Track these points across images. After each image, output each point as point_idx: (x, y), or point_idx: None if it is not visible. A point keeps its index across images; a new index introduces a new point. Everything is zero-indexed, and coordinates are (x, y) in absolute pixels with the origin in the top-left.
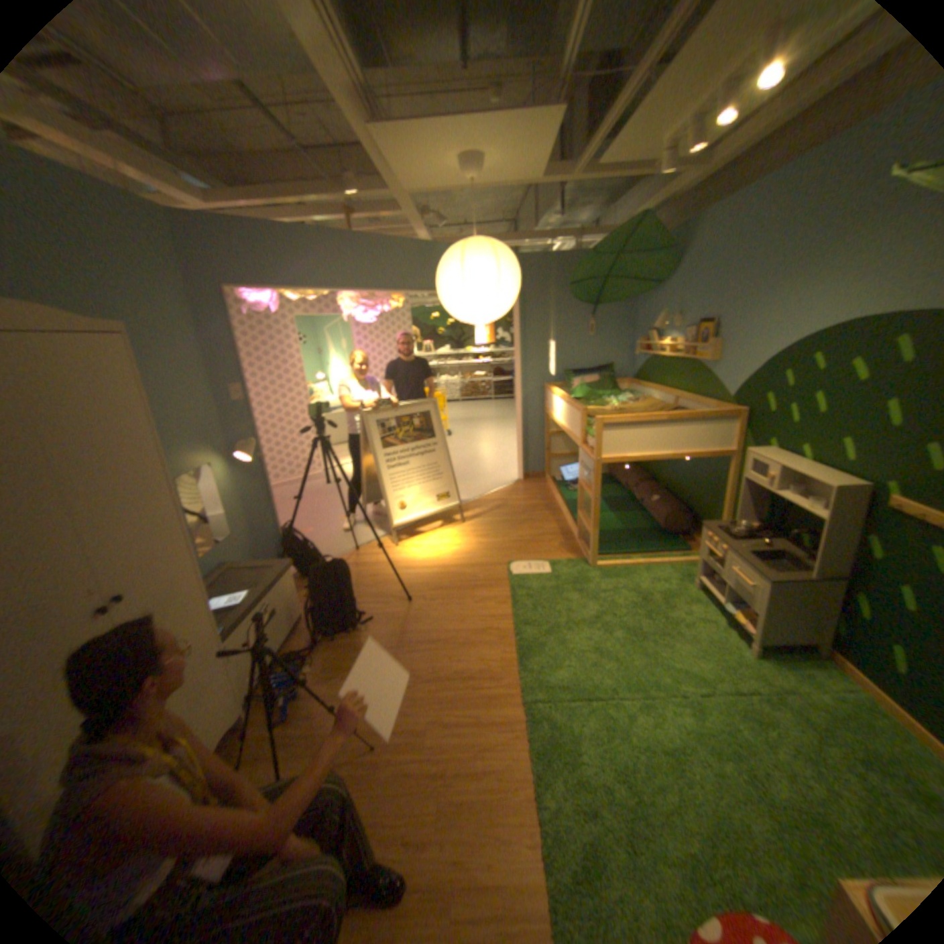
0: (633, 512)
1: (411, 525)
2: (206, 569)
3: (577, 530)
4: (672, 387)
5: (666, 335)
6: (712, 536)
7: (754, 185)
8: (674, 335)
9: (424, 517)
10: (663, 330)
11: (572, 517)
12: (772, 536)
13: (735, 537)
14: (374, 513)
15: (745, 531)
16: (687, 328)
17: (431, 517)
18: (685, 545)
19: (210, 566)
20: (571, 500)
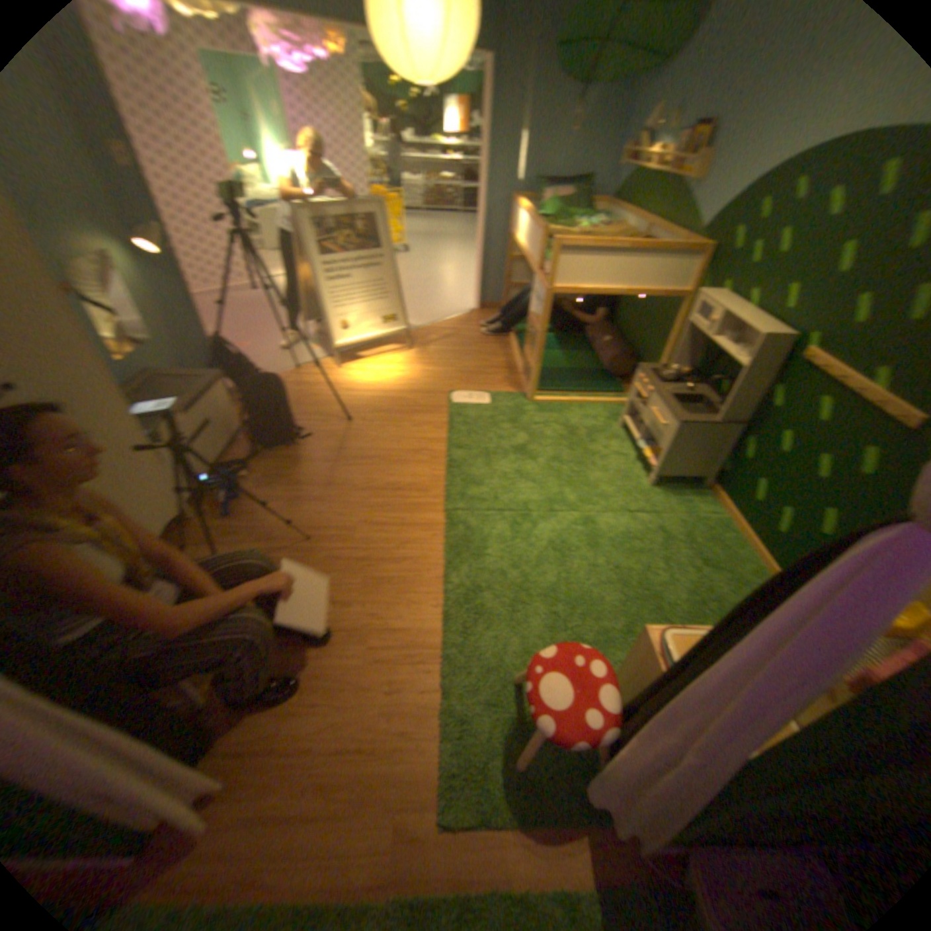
0: (581, 352)
1: (356, 348)
2: (130, 374)
3: (523, 366)
4: (650, 212)
5: (658, 141)
6: (643, 378)
7: None
8: (667, 142)
9: (371, 341)
10: (657, 133)
11: (521, 353)
12: (697, 382)
13: (664, 381)
14: (318, 333)
15: (674, 375)
16: (683, 133)
17: (379, 341)
18: (622, 387)
19: (134, 371)
20: (524, 336)
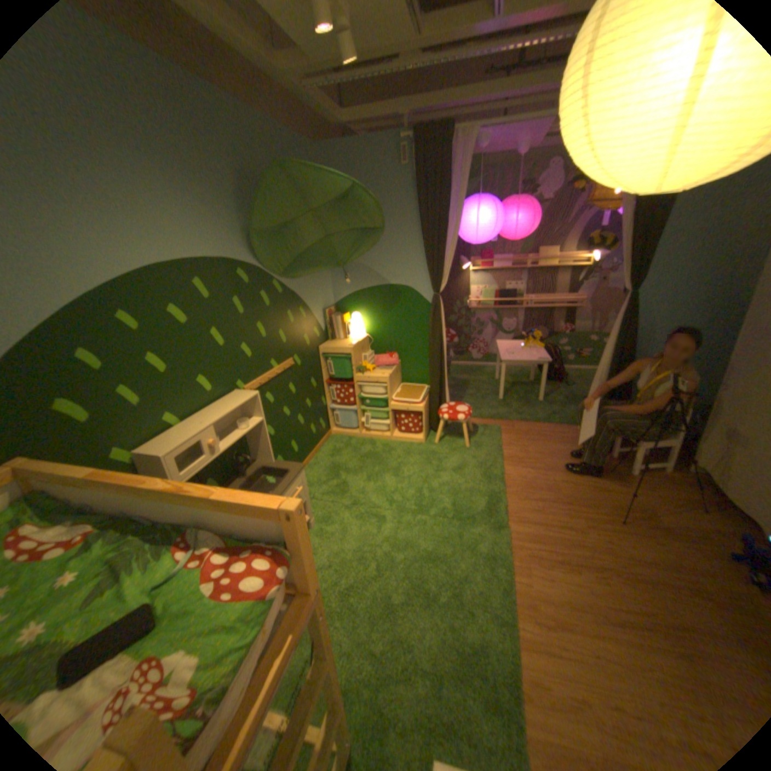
0: None
1: None
2: None
3: None
4: None
5: None
6: None
7: None
8: None
9: None
10: None
11: None
12: None
13: None
14: None
15: None
16: None
17: None
18: None
19: None
20: None
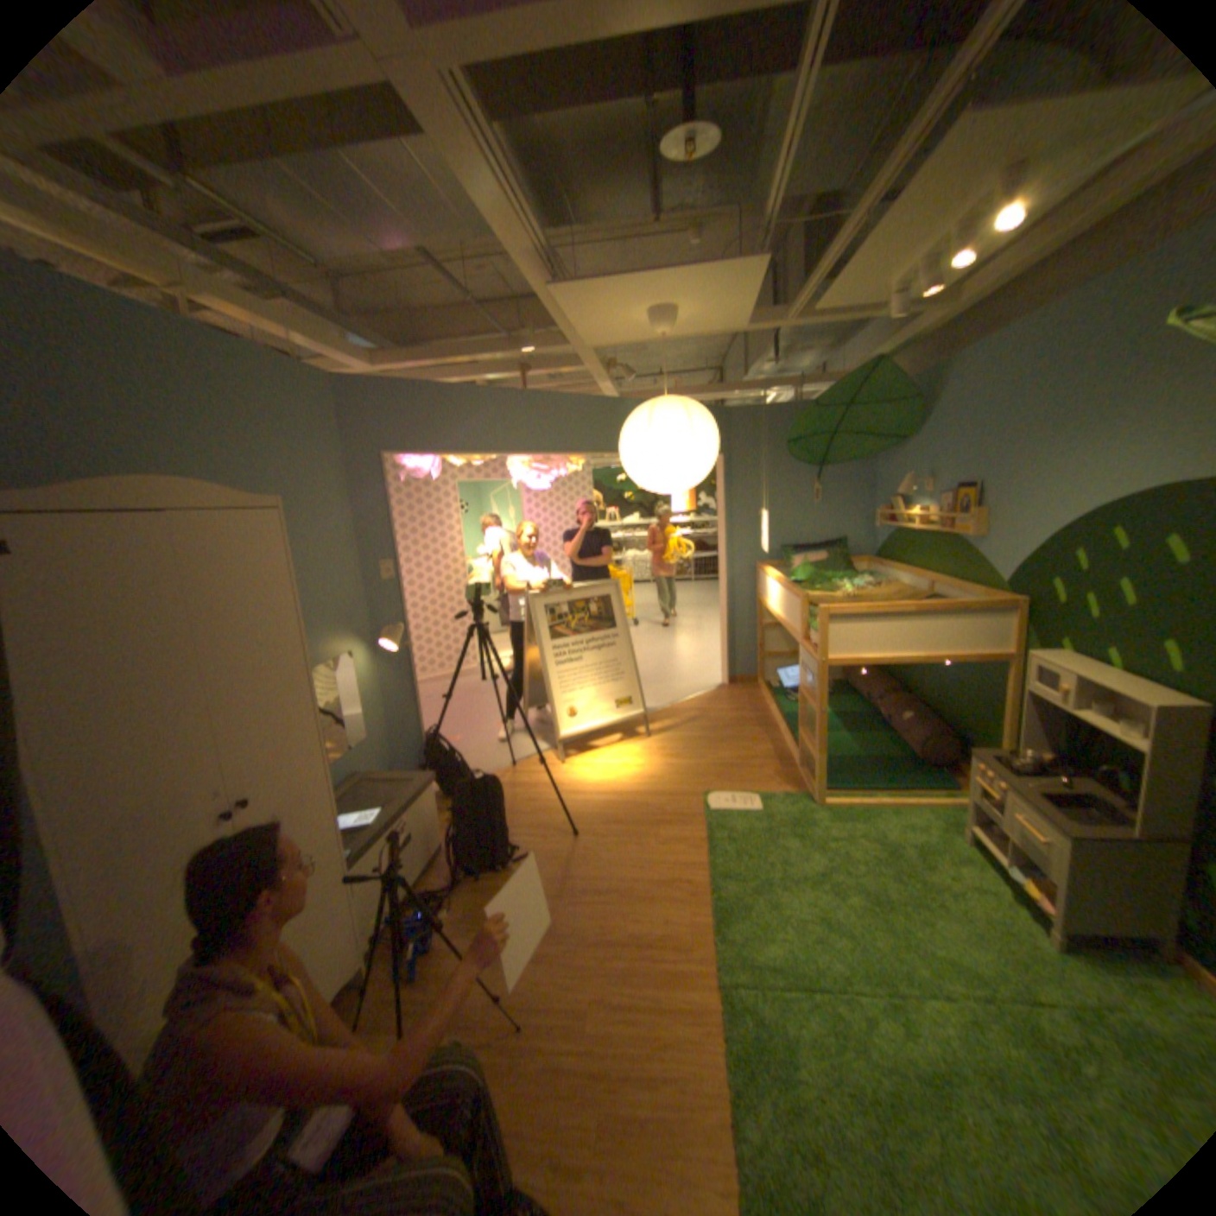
0: (876, 733)
1: (581, 738)
2: (335, 780)
3: (799, 755)
4: (925, 569)
5: (914, 503)
6: (984, 770)
7: (1017, 323)
8: (924, 503)
9: (598, 728)
10: (910, 496)
11: (792, 736)
12: (1073, 774)
13: (1018, 773)
14: (536, 721)
15: (1032, 766)
16: (941, 494)
17: (607, 728)
18: (952, 782)
19: (339, 777)
20: (791, 714)
